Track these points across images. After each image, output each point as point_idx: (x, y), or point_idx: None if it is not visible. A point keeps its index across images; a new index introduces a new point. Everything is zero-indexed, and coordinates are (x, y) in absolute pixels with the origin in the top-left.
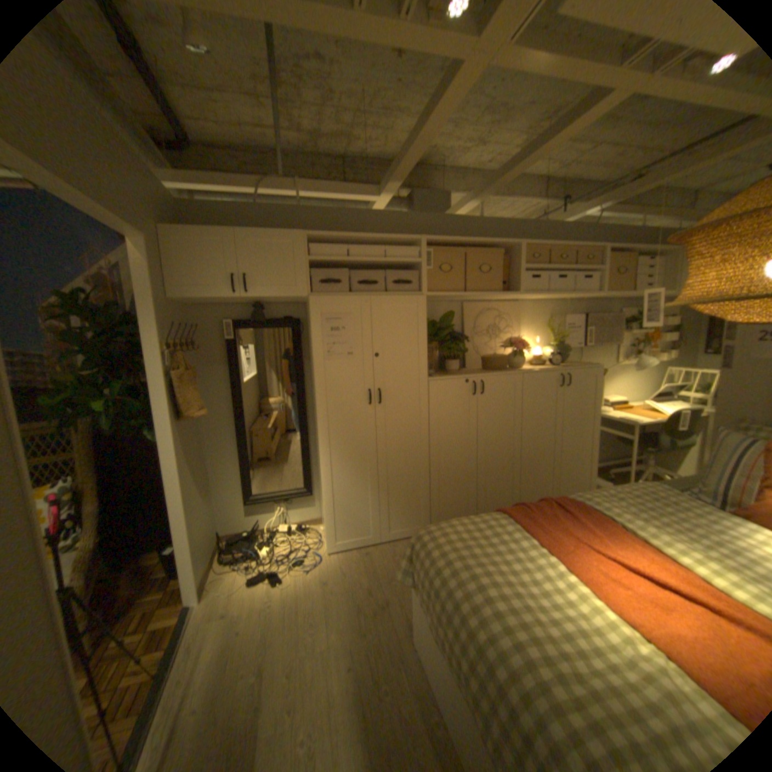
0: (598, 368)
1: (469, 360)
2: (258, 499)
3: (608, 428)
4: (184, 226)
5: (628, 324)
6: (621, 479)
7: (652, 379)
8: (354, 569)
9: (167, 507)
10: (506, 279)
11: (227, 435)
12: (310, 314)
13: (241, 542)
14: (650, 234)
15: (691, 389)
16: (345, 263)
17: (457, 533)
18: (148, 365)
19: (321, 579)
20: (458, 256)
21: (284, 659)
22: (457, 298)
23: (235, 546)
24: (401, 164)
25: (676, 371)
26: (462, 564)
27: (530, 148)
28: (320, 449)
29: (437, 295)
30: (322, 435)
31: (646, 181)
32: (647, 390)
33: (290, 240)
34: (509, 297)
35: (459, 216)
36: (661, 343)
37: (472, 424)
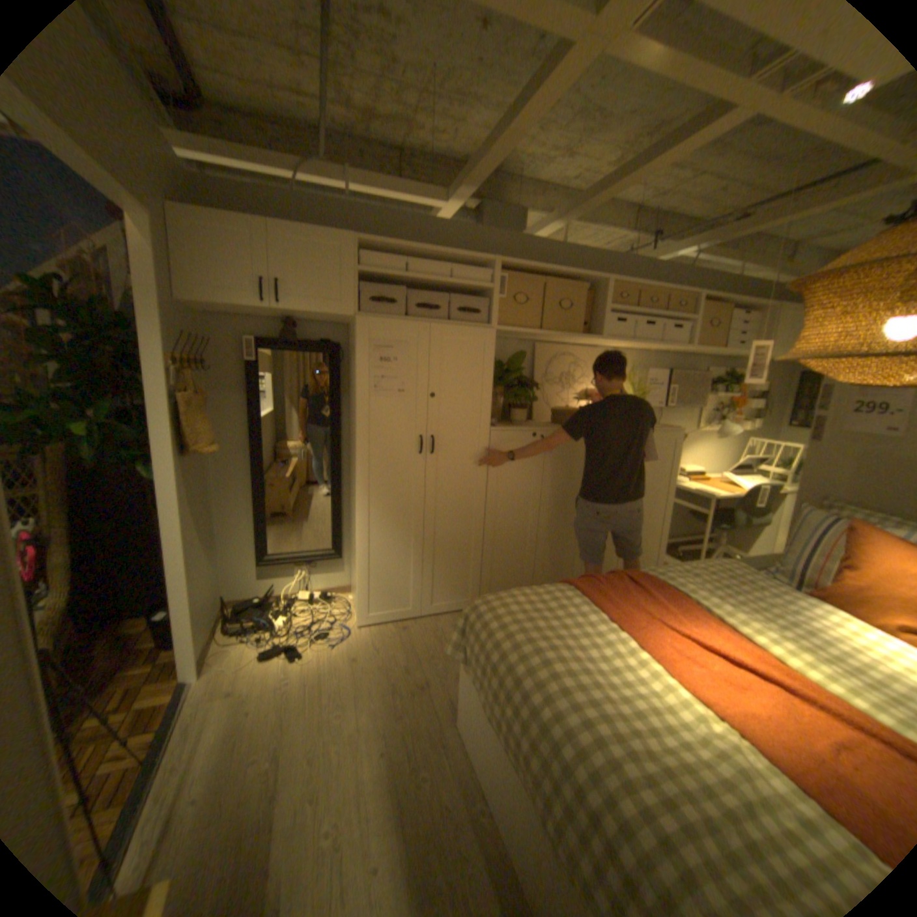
0: (679, 432)
1: (537, 411)
2: (275, 560)
3: (681, 501)
4: (202, 209)
5: (714, 386)
6: (689, 557)
7: (732, 450)
8: (389, 644)
9: (165, 561)
10: (588, 320)
11: (240, 479)
12: (356, 339)
13: (252, 609)
14: (747, 285)
15: (770, 464)
16: (403, 279)
17: (519, 604)
18: (148, 382)
19: (350, 654)
20: (536, 286)
21: (306, 743)
22: (530, 337)
23: (245, 614)
24: (480, 165)
25: (758, 443)
26: (525, 637)
27: (633, 166)
28: (358, 503)
29: (509, 330)
30: (361, 486)
31: (752, 222)
32: (725, 461)
33: (337, 242)
34: (589, 341)
35: (540, 239)
36: (745, 410)
37: (536, 485)
